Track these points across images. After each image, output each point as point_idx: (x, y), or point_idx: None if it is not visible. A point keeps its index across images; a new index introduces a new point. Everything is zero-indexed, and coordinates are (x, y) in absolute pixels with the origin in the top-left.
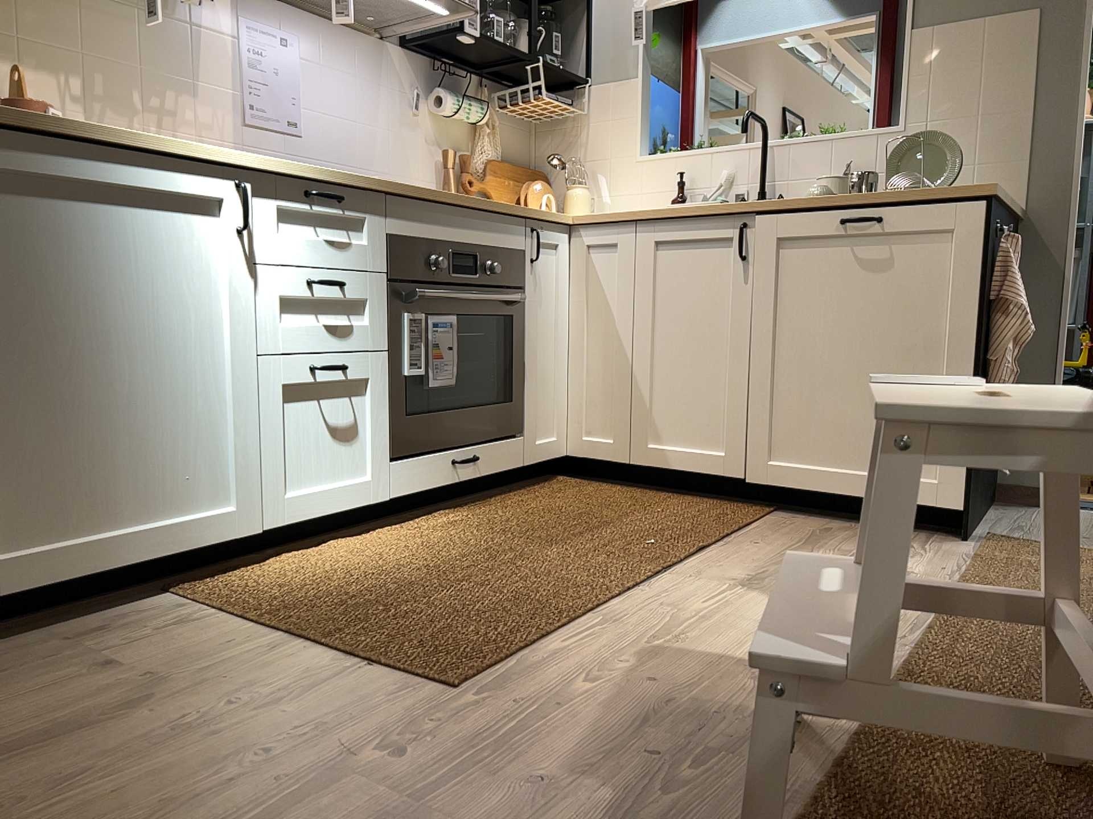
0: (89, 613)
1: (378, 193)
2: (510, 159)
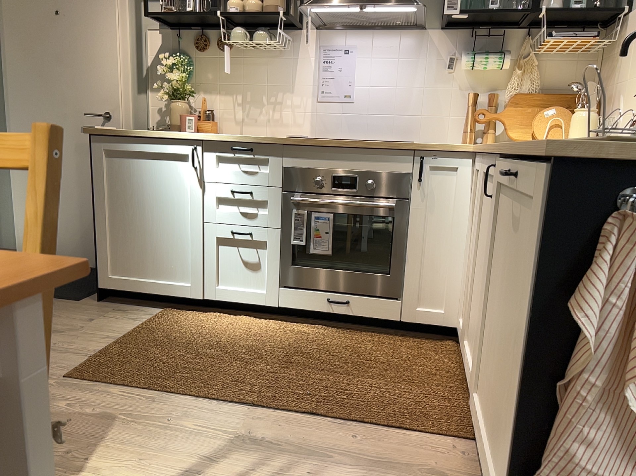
0: (138, 305)
1: (275, 145)
2: (560, 88)
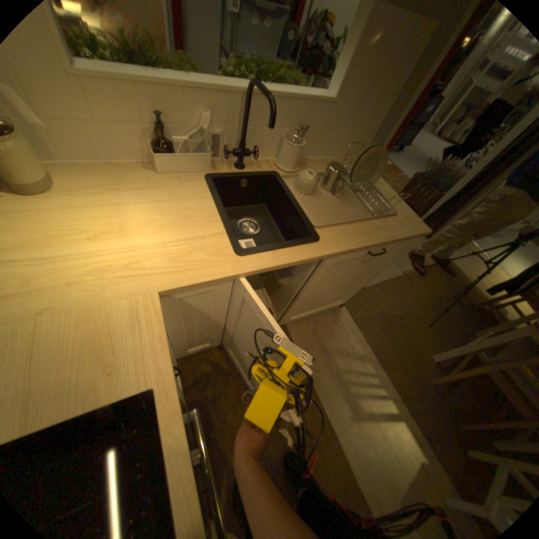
0: None
1: None
2: None
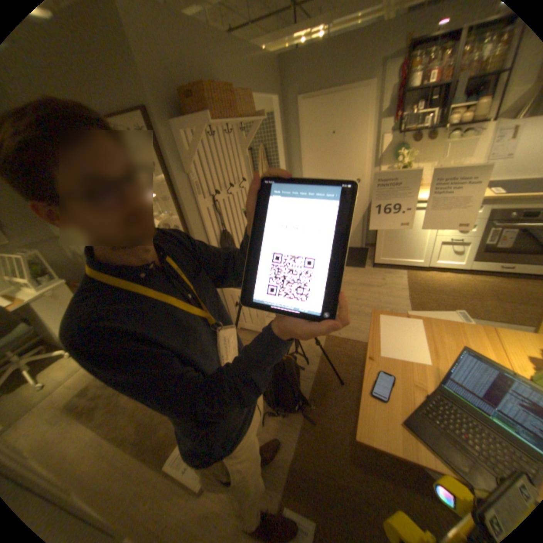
0: (393, 269)
1: (491, 199)
2: None
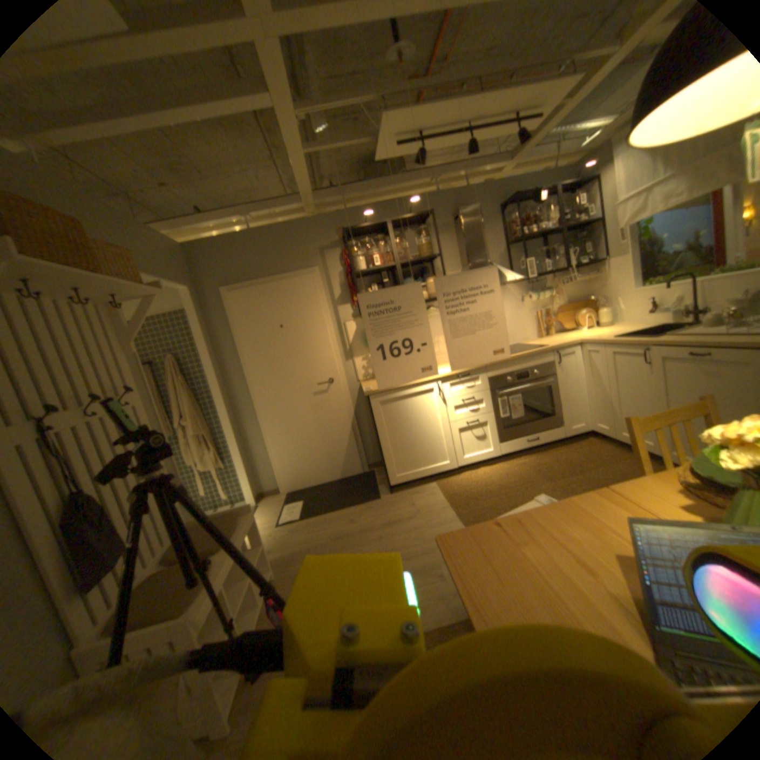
0: (415, 484)
1: (482, 366)
2: (576, 297)
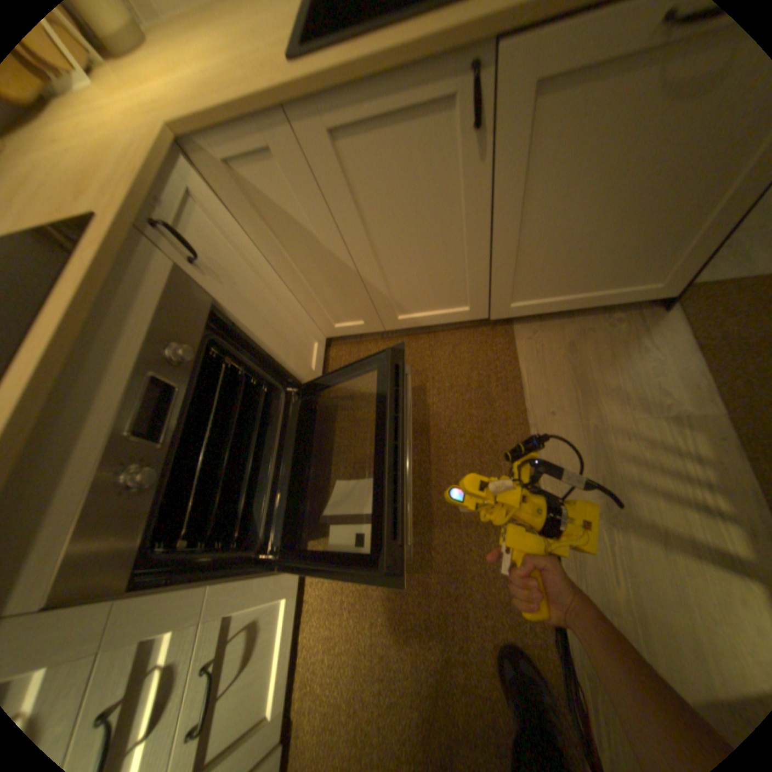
0: None
1: None
2: None
